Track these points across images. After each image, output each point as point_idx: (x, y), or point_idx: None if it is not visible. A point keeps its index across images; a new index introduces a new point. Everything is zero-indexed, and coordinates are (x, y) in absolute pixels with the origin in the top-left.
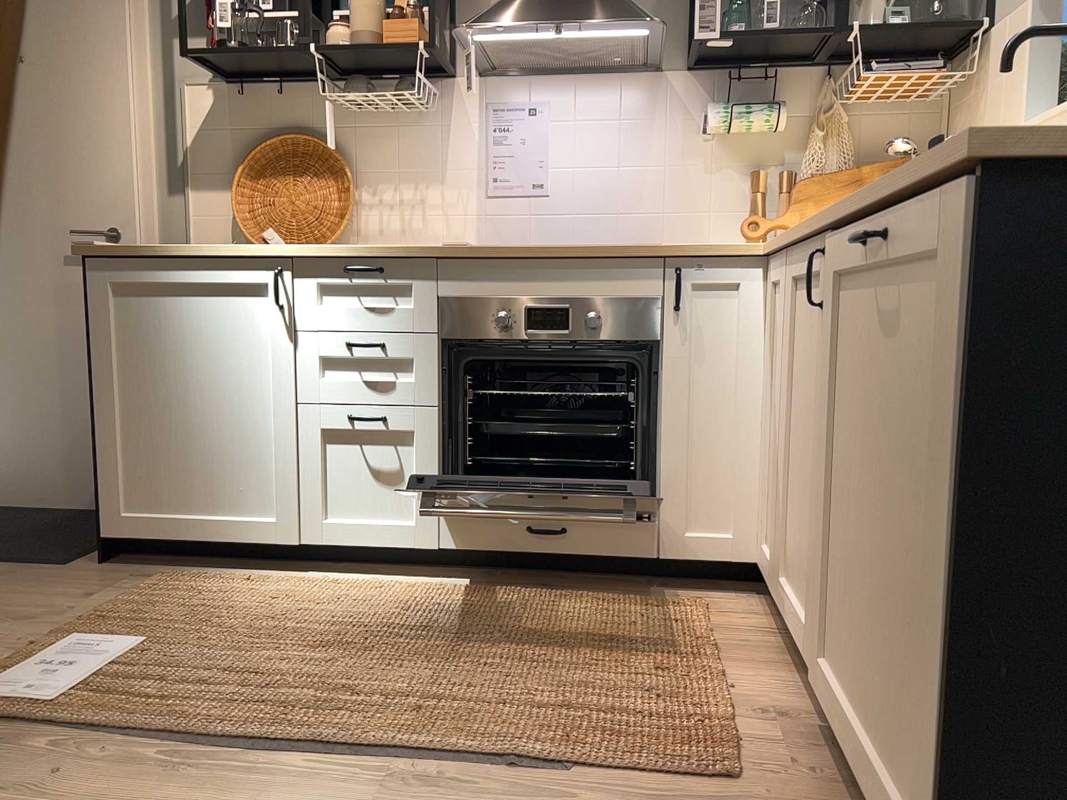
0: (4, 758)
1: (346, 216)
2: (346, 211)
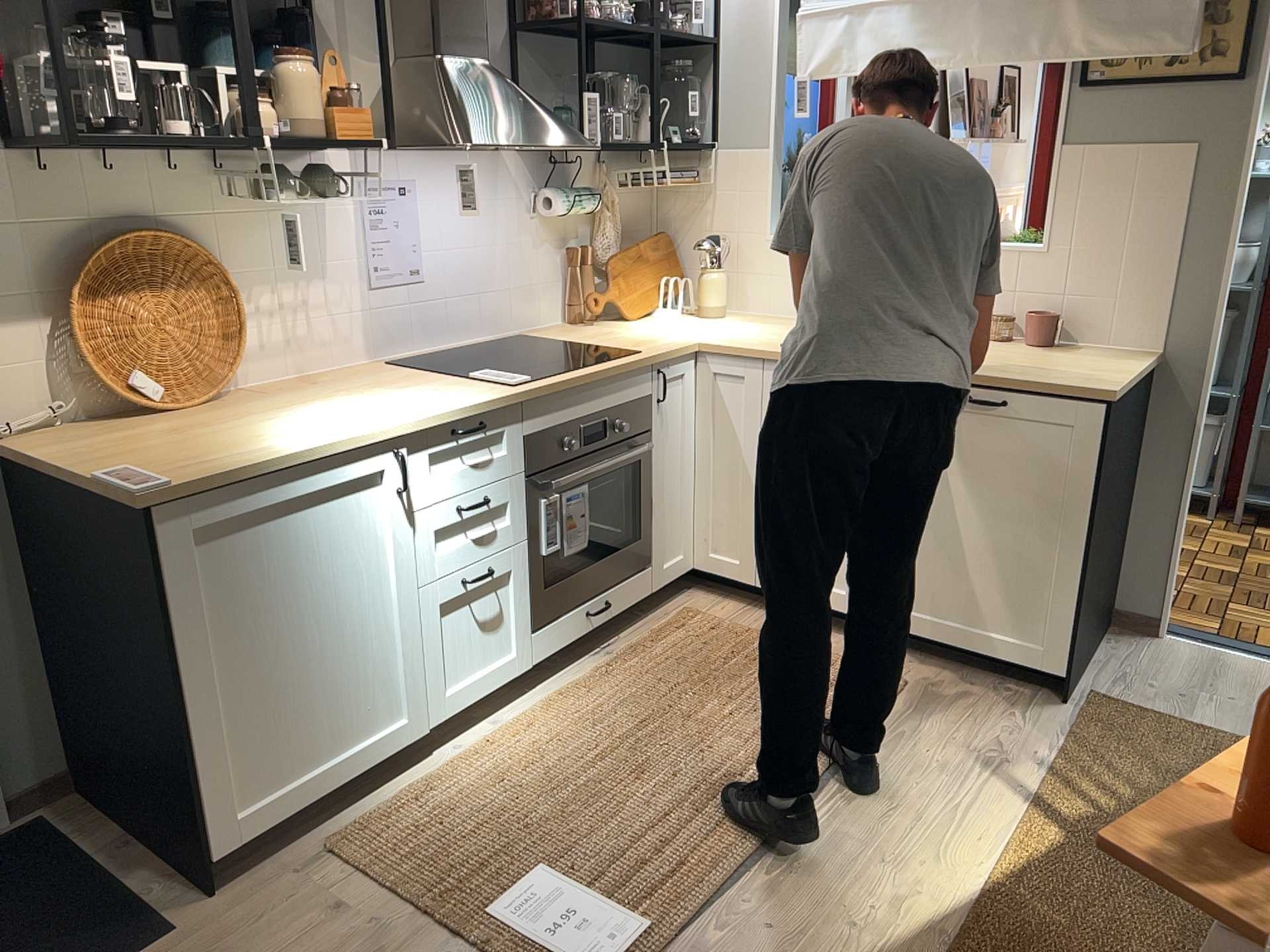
0: None
1: (247, 339)
2: (241, 333)
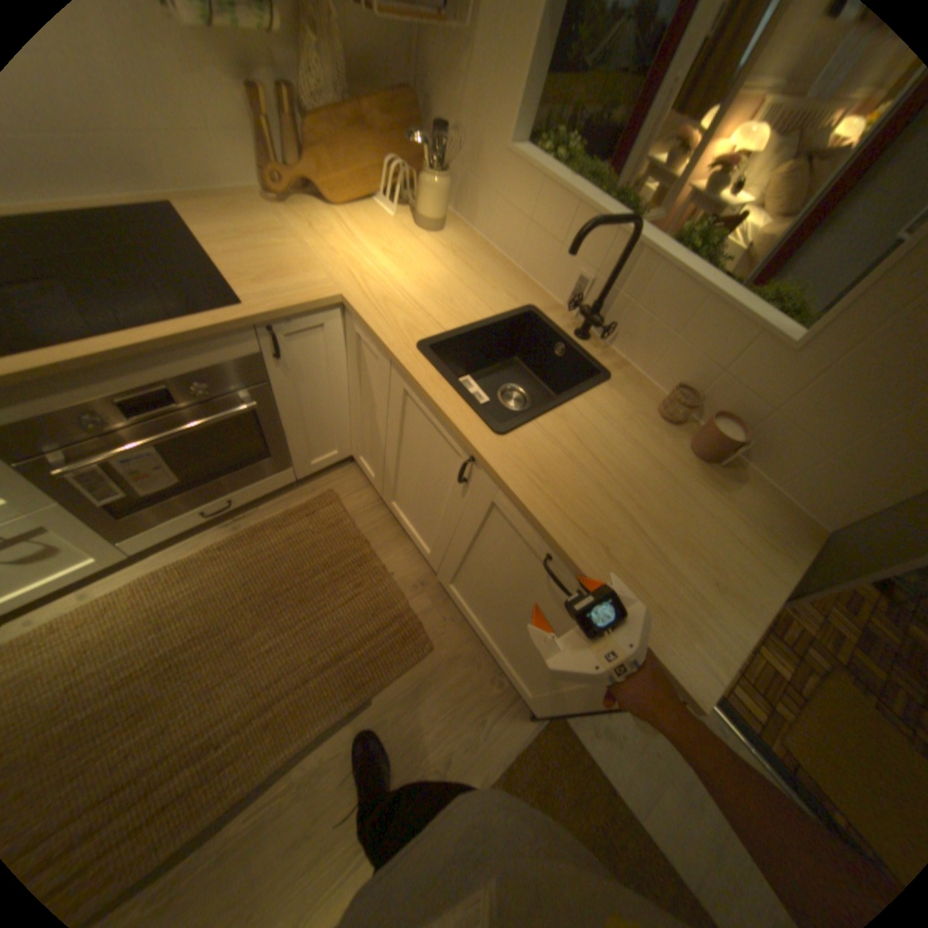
0: None
1: None
2: None
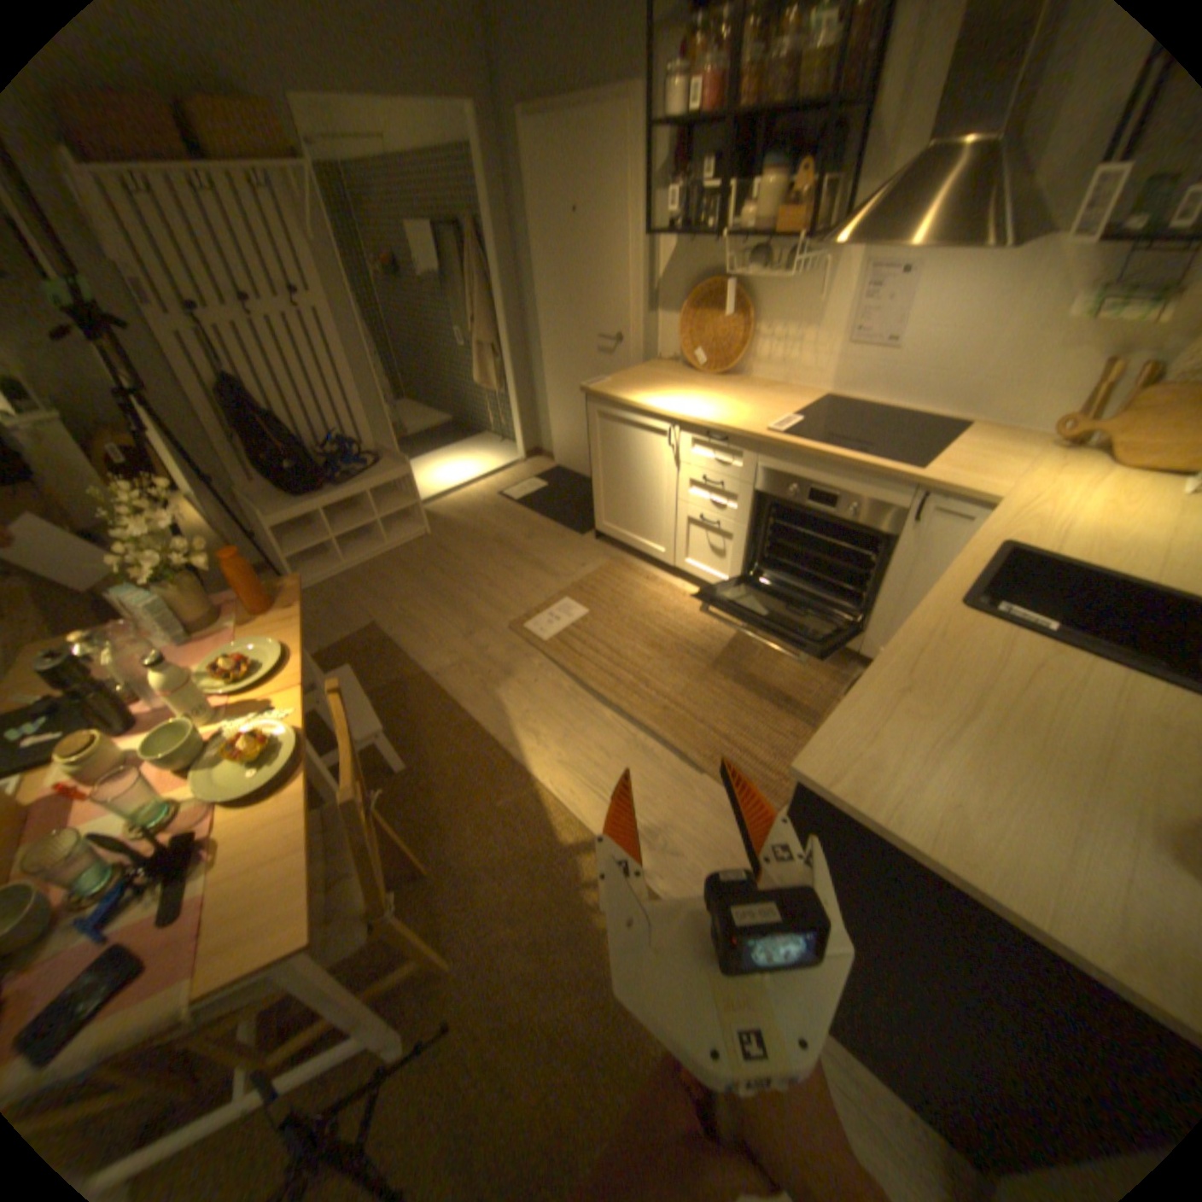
0: (525, 660)
1: (744, 348)
2: (745, 344)
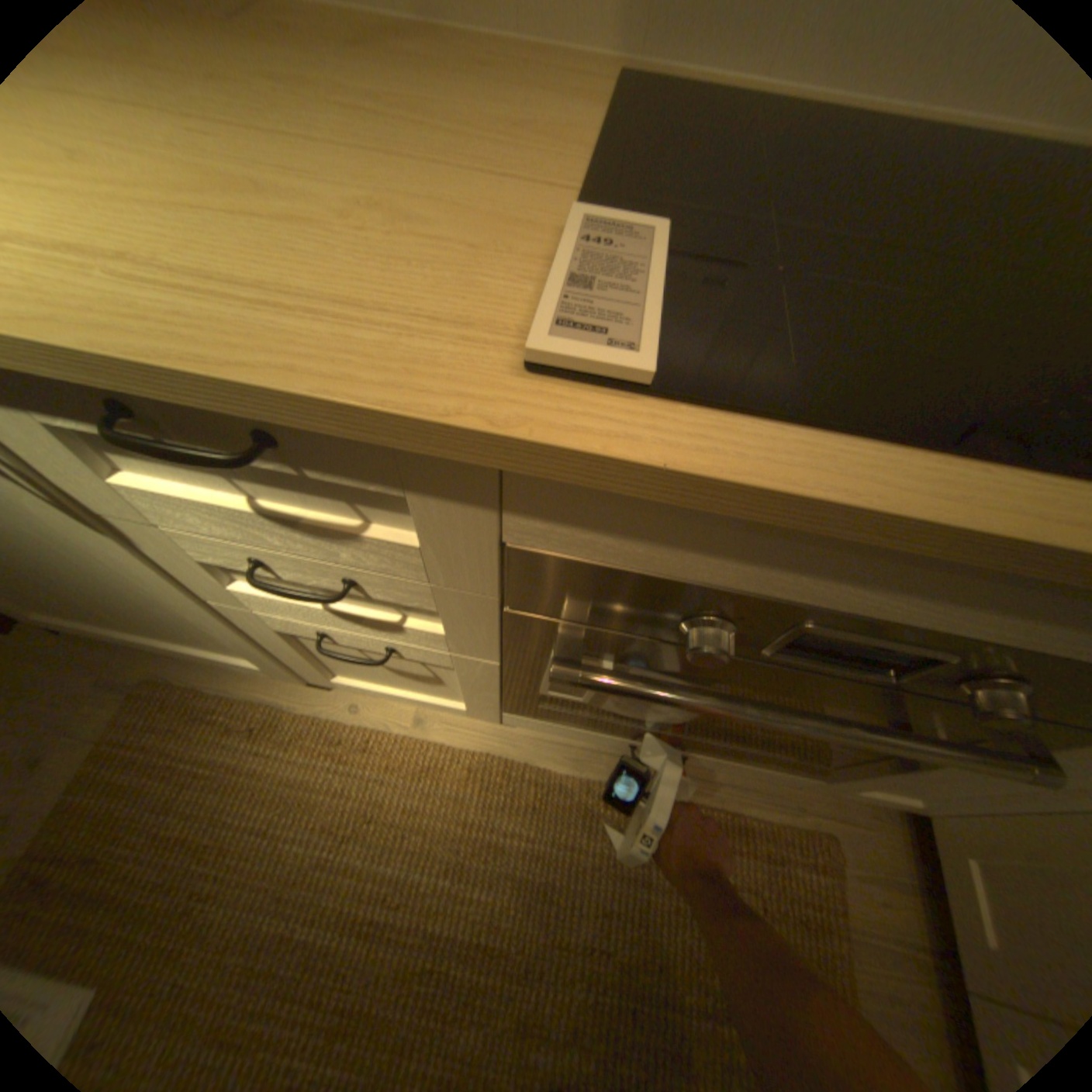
0: None
1: None
2: None
